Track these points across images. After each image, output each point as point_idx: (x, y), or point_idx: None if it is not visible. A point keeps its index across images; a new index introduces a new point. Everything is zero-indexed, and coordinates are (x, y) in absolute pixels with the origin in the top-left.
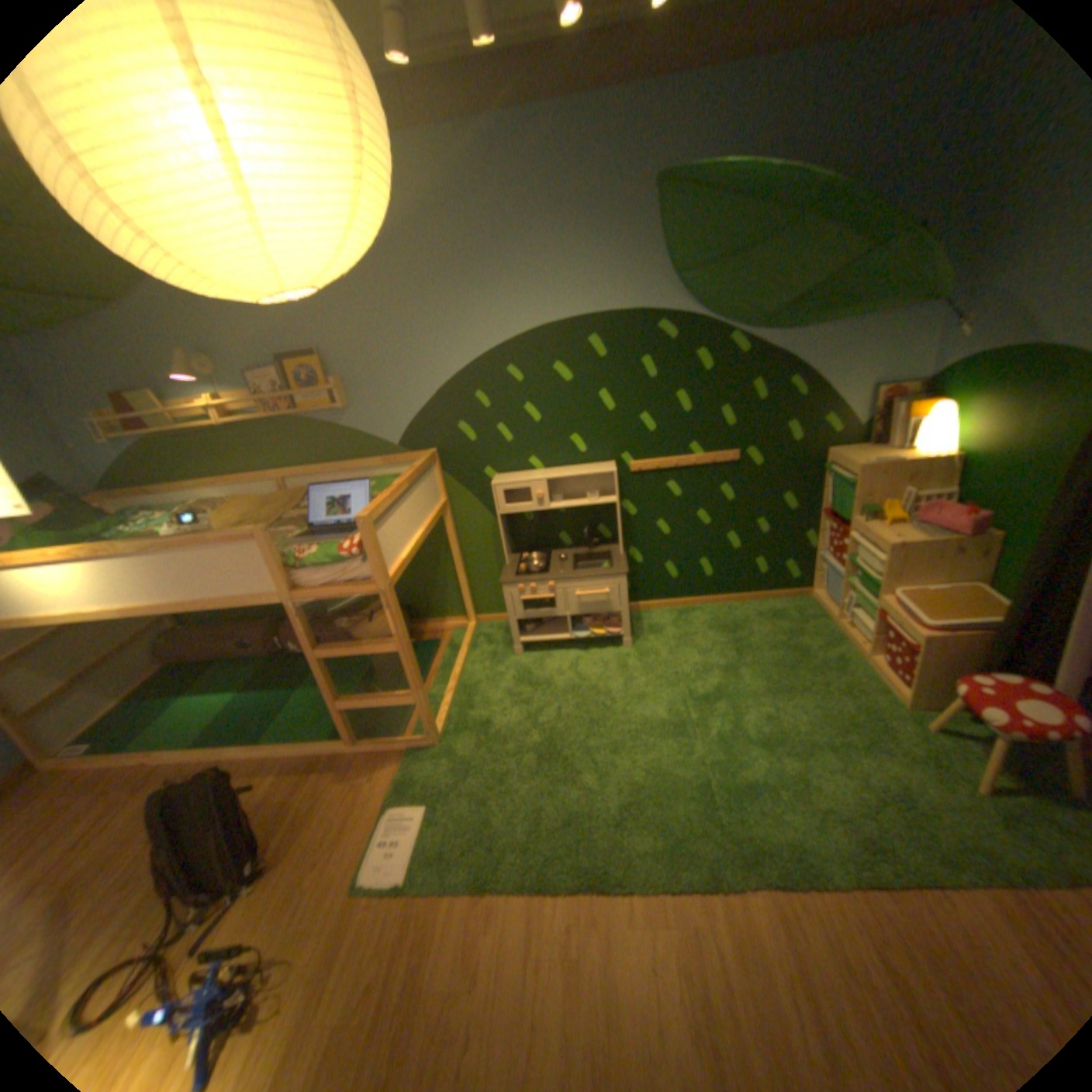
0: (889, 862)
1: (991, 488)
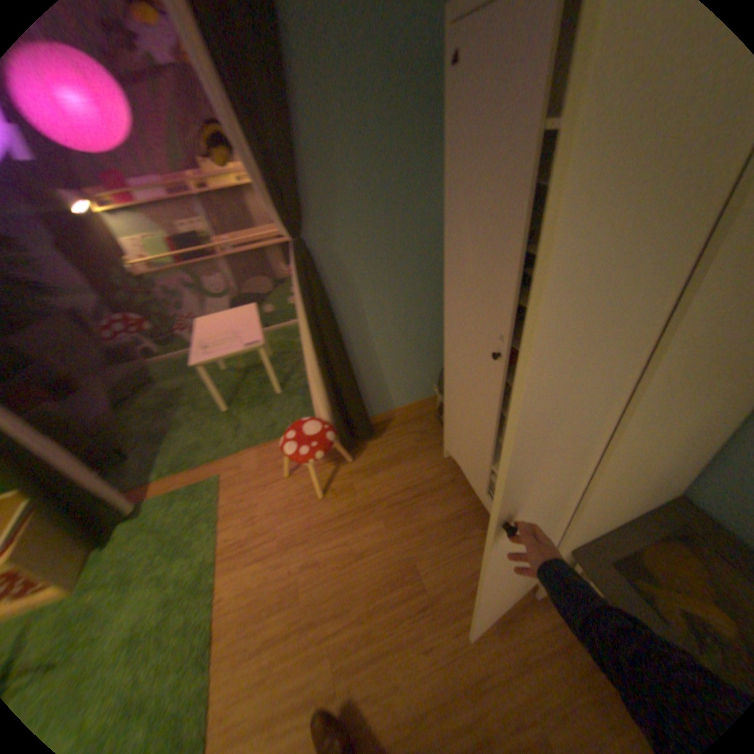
0: (192, 635)
1: None
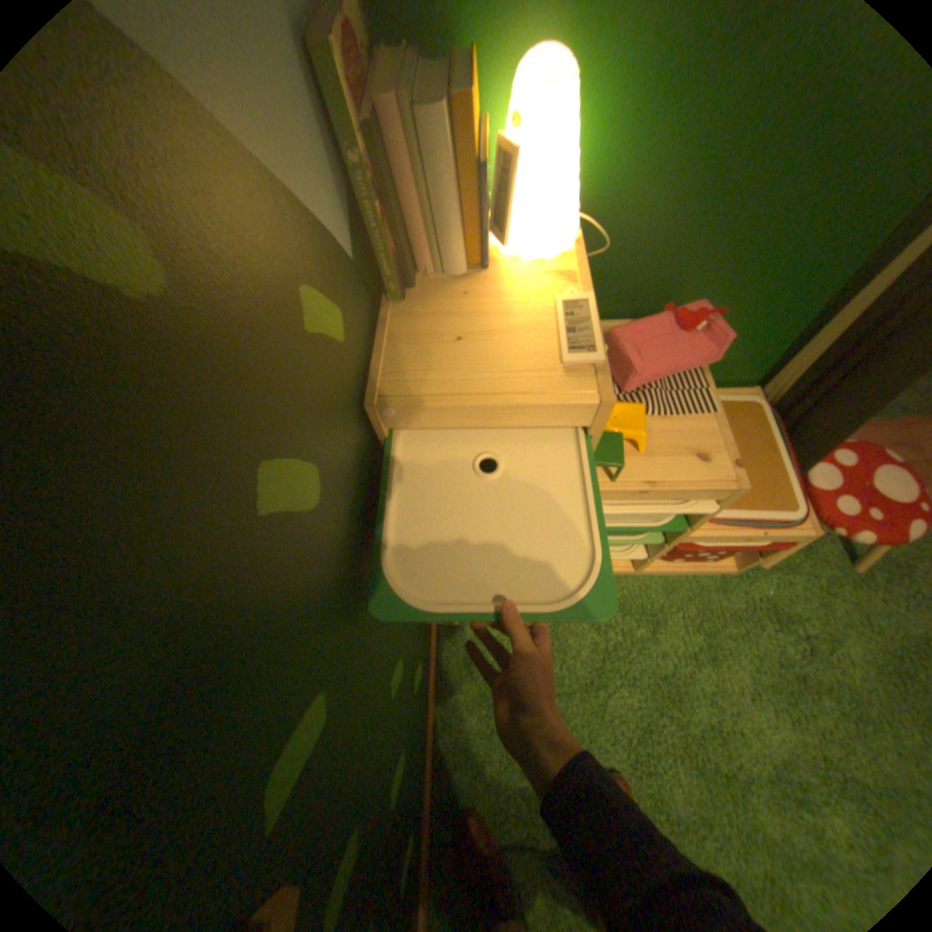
0: None
1: (652, 250)
